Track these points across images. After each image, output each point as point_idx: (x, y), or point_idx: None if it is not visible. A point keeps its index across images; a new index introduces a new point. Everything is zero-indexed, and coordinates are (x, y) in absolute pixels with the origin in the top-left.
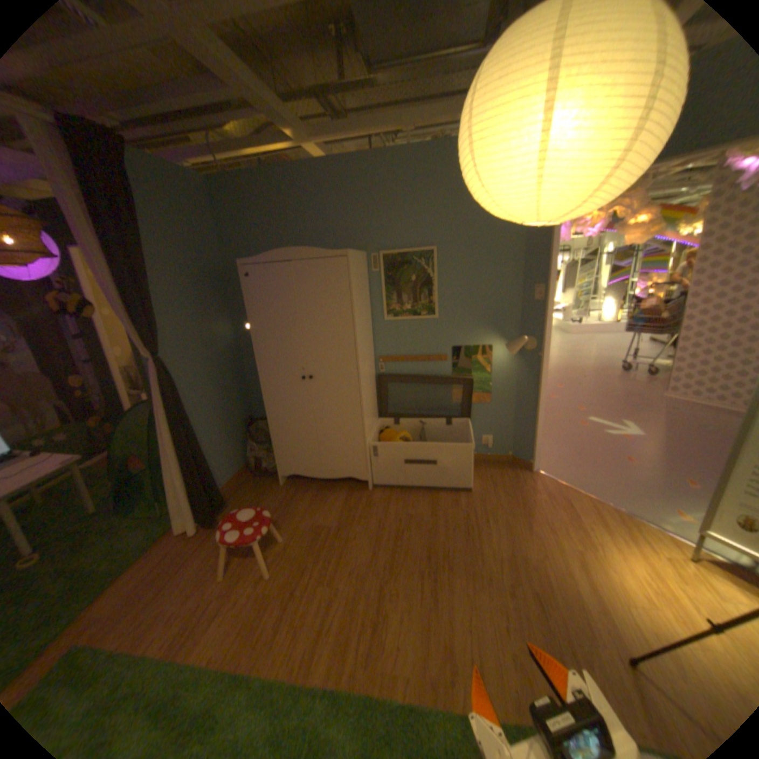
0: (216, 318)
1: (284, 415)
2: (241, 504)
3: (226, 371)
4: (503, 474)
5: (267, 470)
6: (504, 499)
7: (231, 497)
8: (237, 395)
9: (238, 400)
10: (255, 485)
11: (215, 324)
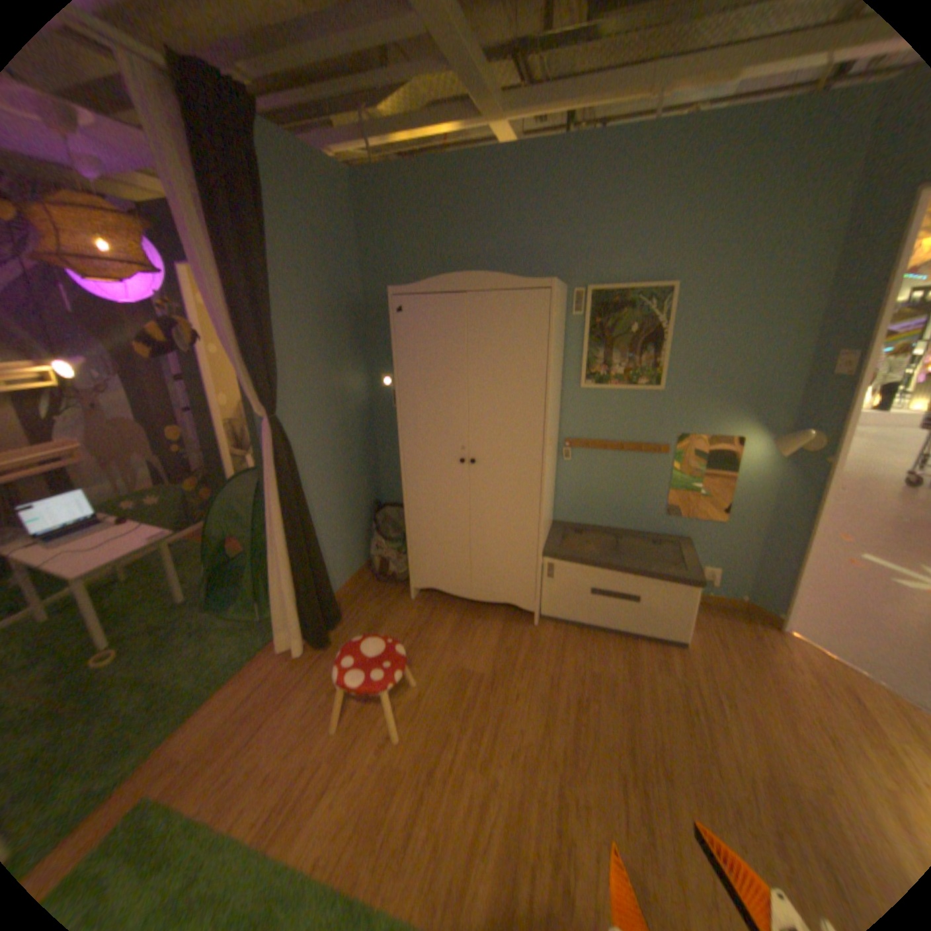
0: (349, 367)
1: (428, 508)
2: (361, 619)
3: (354, 439)
4: (736, 629)
5: (395, 575)
6: (743, 672)
7: (348, 606)
8: (364, 471)
9: (365, 478)
10: (378, 593)
11: (347, 376)
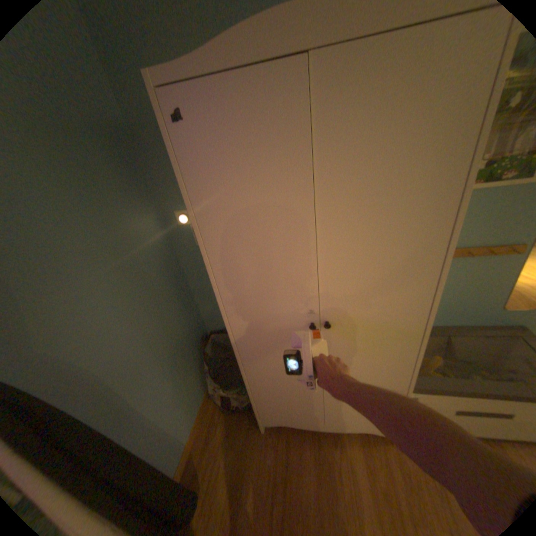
0: (129, 214)
1: (270, 369)
2: (218, 480)
3: (162, 293)
4: None
5: (238, 409)
6: None
7: (201, 461)
8: (182, 317)
9: (185, 323)
10: (226, 431)
11: (129, 226)
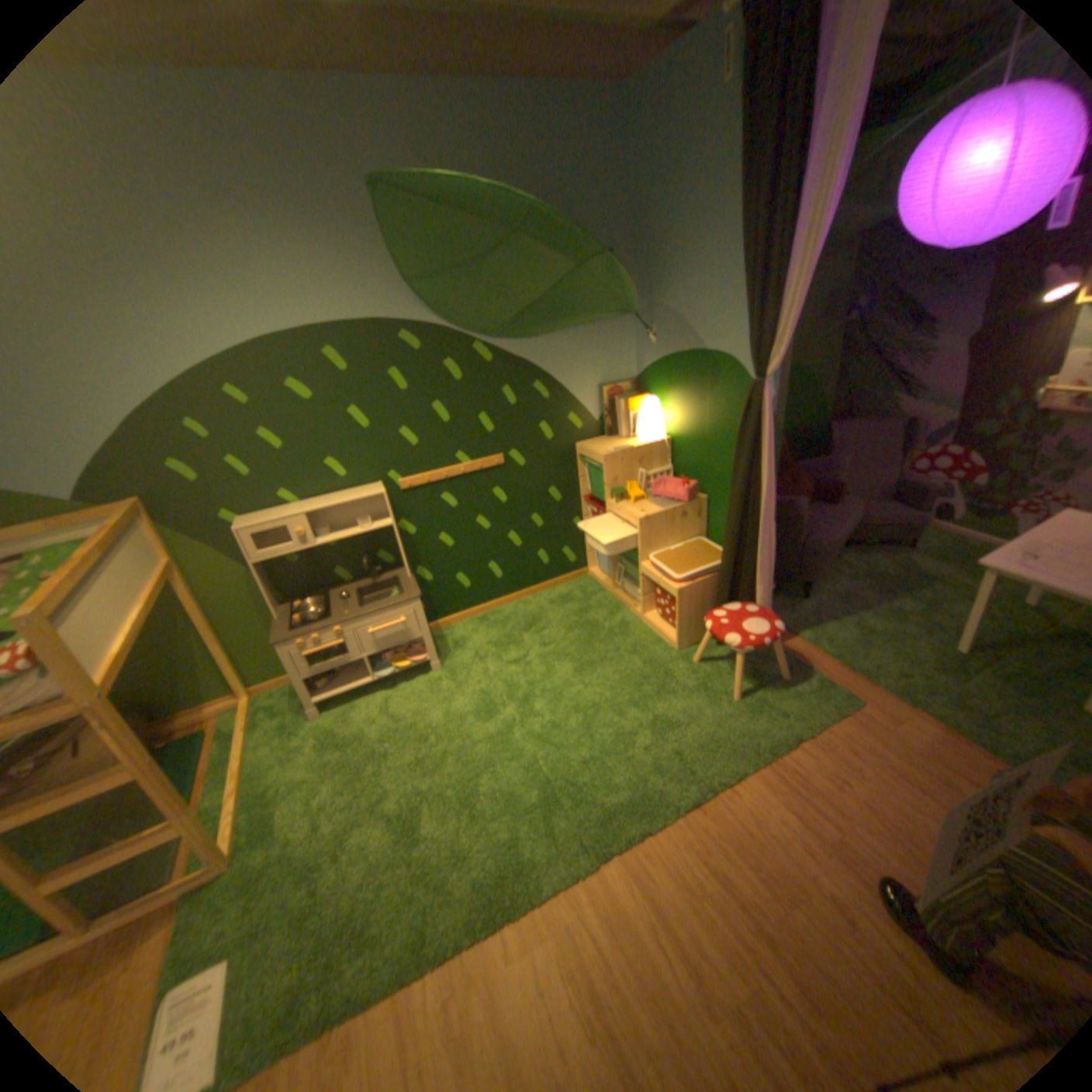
0: None
1: None
2: None
3: None
4: None
5: None
6: None
7: None
8: None
9: None
10: None
11: None
